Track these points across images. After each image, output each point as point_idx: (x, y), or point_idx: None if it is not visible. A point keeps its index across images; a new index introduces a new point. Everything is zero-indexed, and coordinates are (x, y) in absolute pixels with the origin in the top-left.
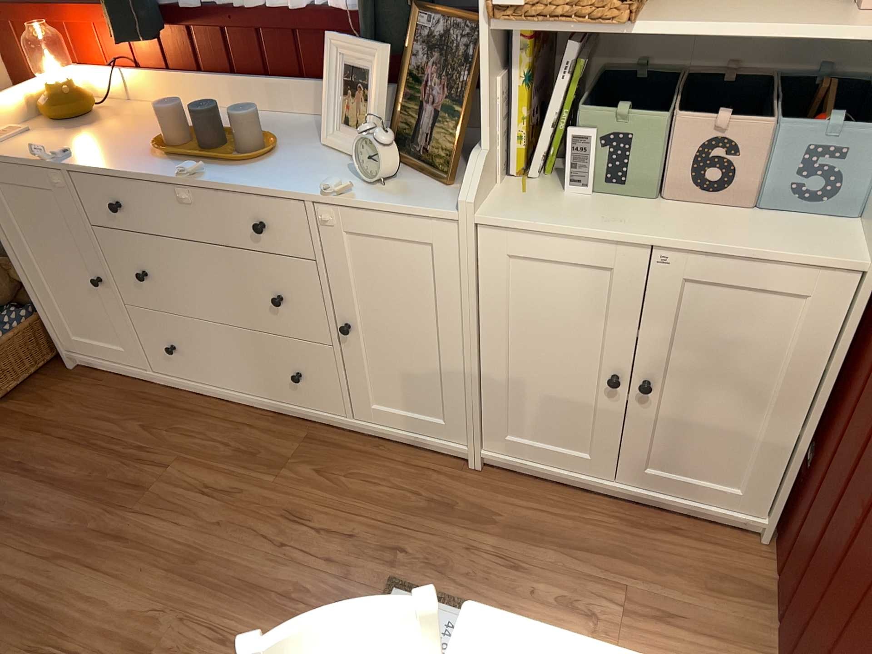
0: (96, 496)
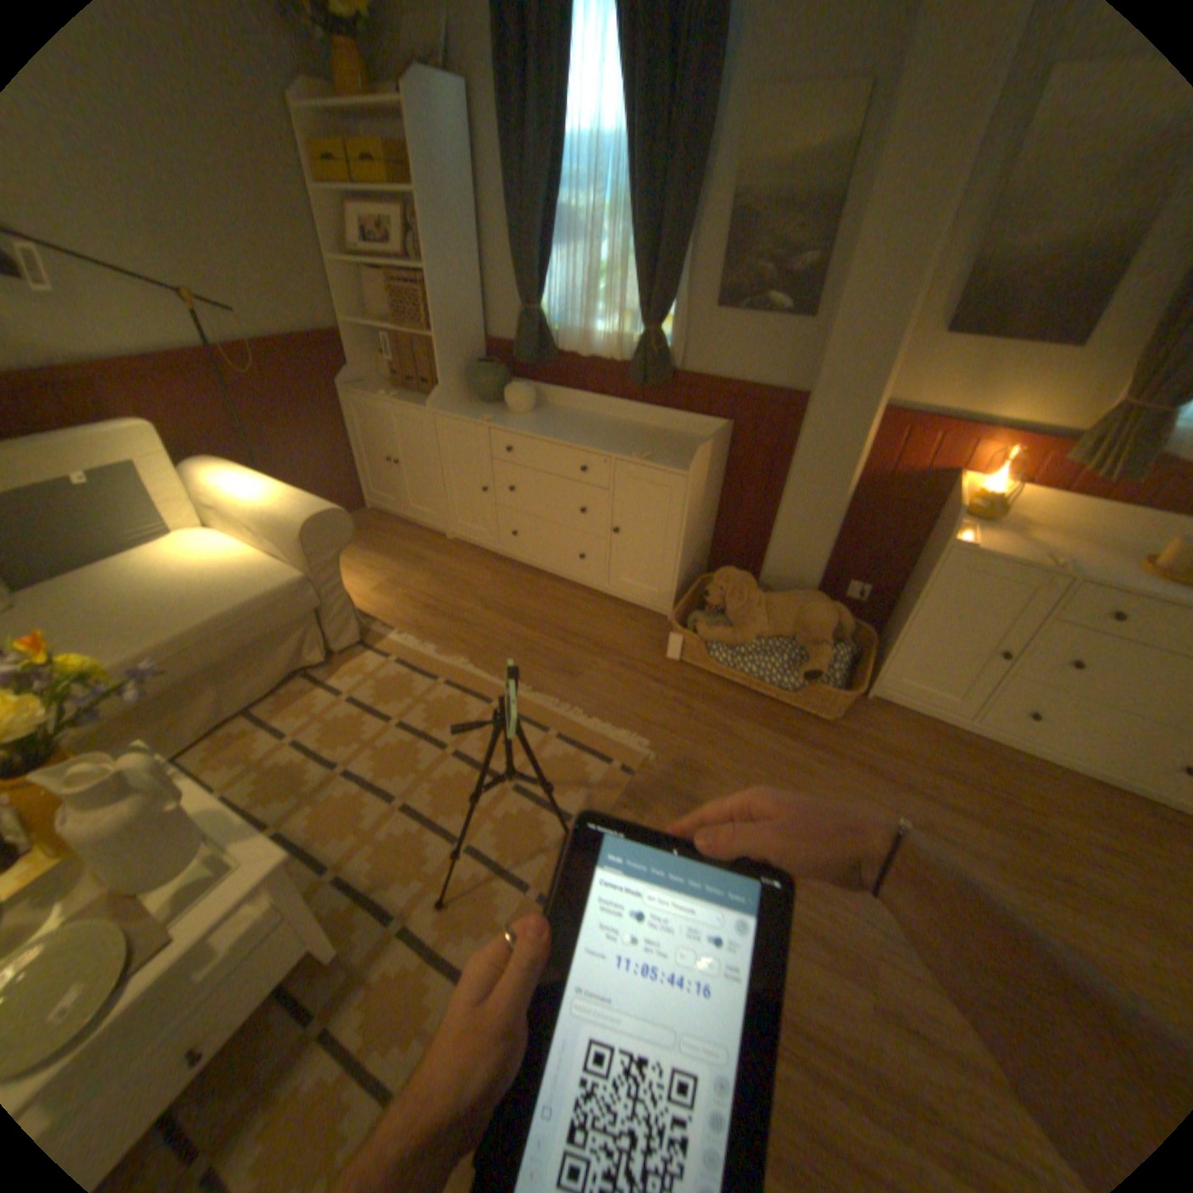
0: (1008, 835)
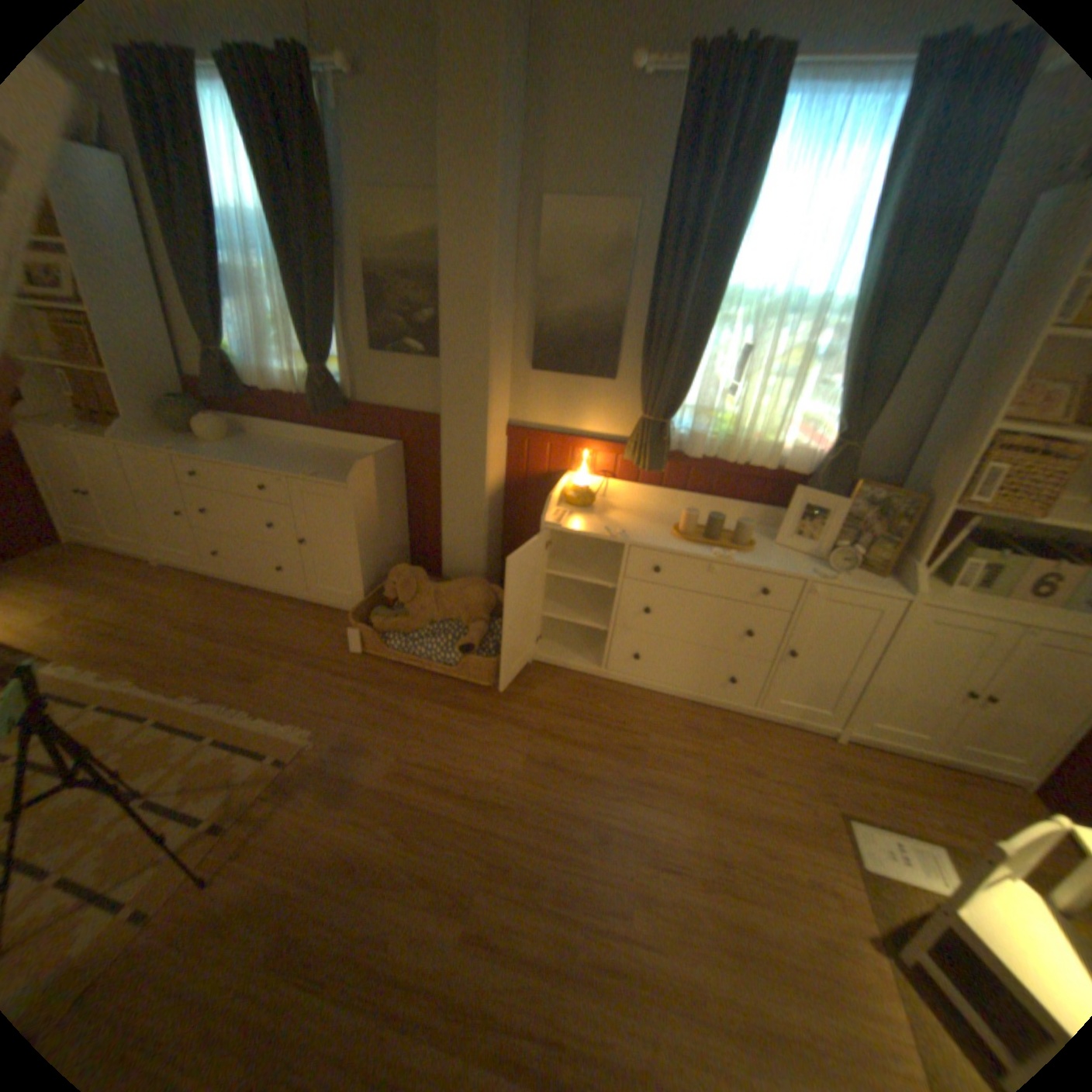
0: (613, 757)
